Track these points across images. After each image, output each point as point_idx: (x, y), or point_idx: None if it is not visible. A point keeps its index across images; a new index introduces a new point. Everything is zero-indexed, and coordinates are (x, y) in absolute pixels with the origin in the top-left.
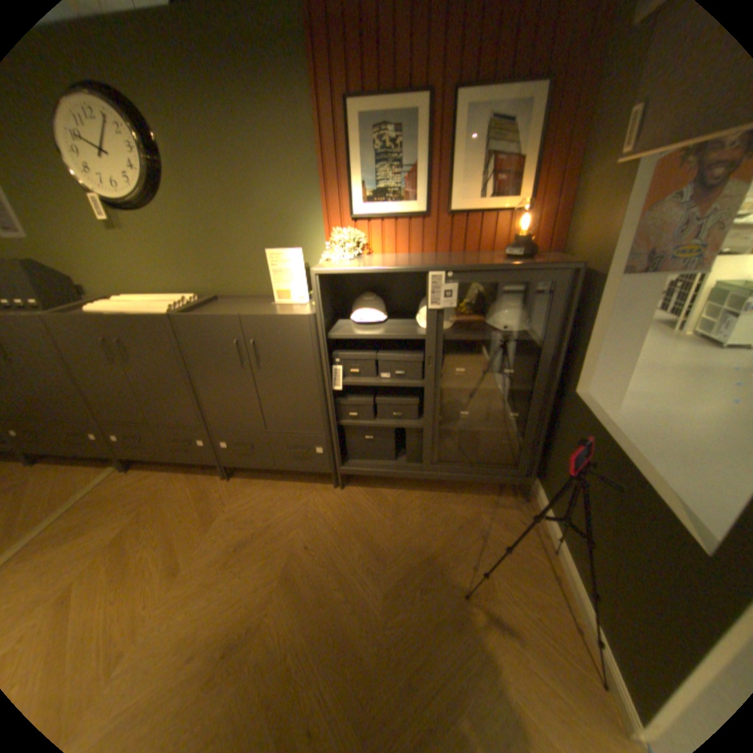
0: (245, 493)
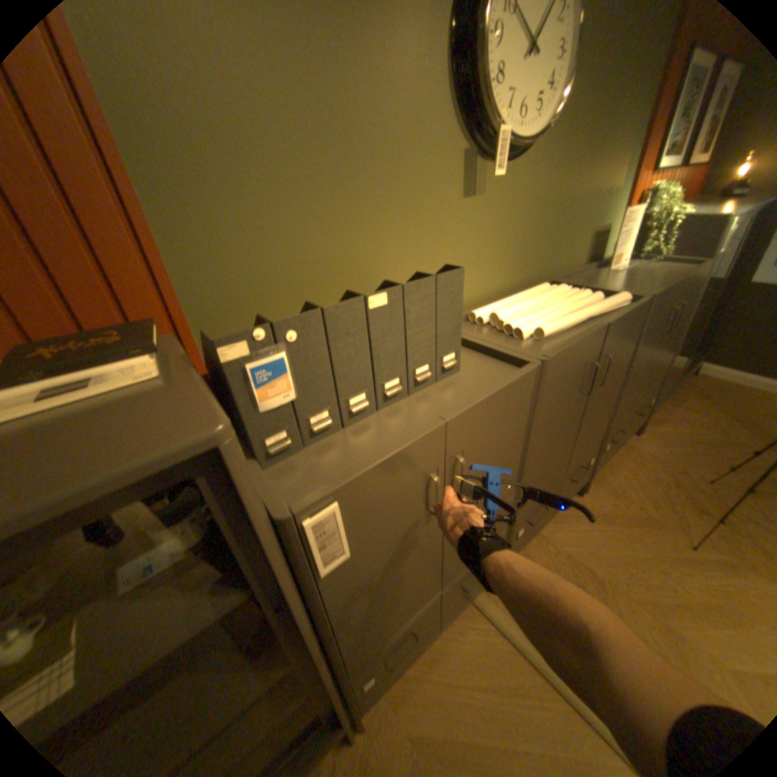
0: (616, 487)
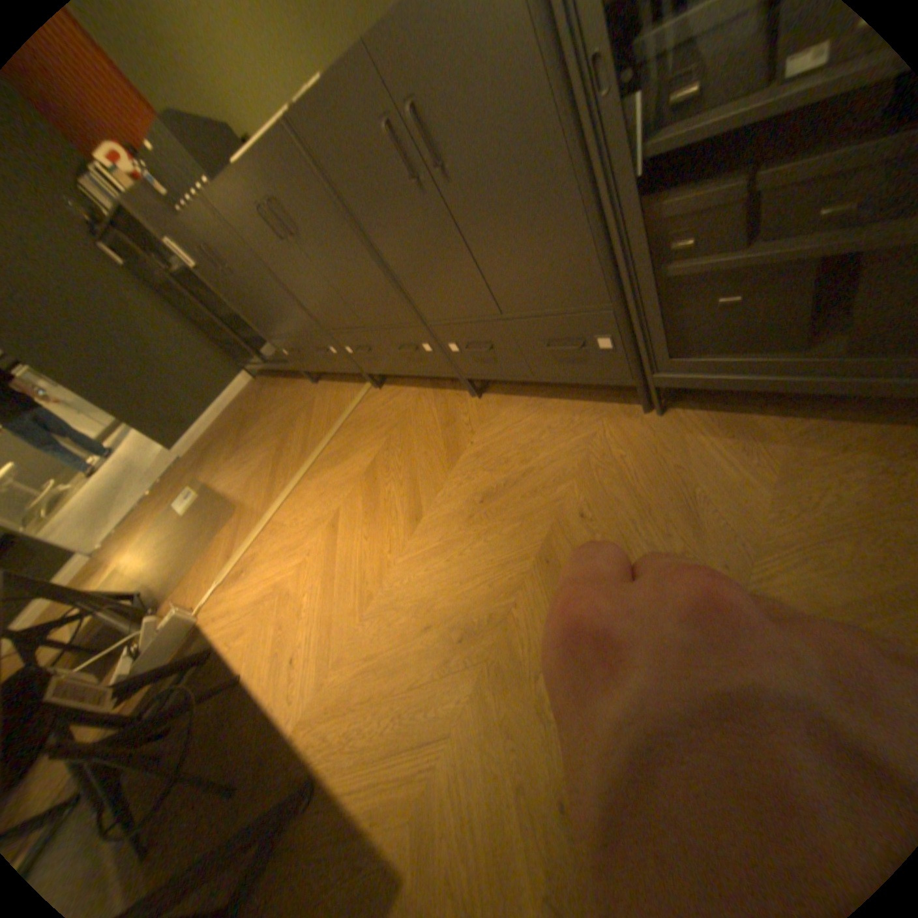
0: (502, 418)
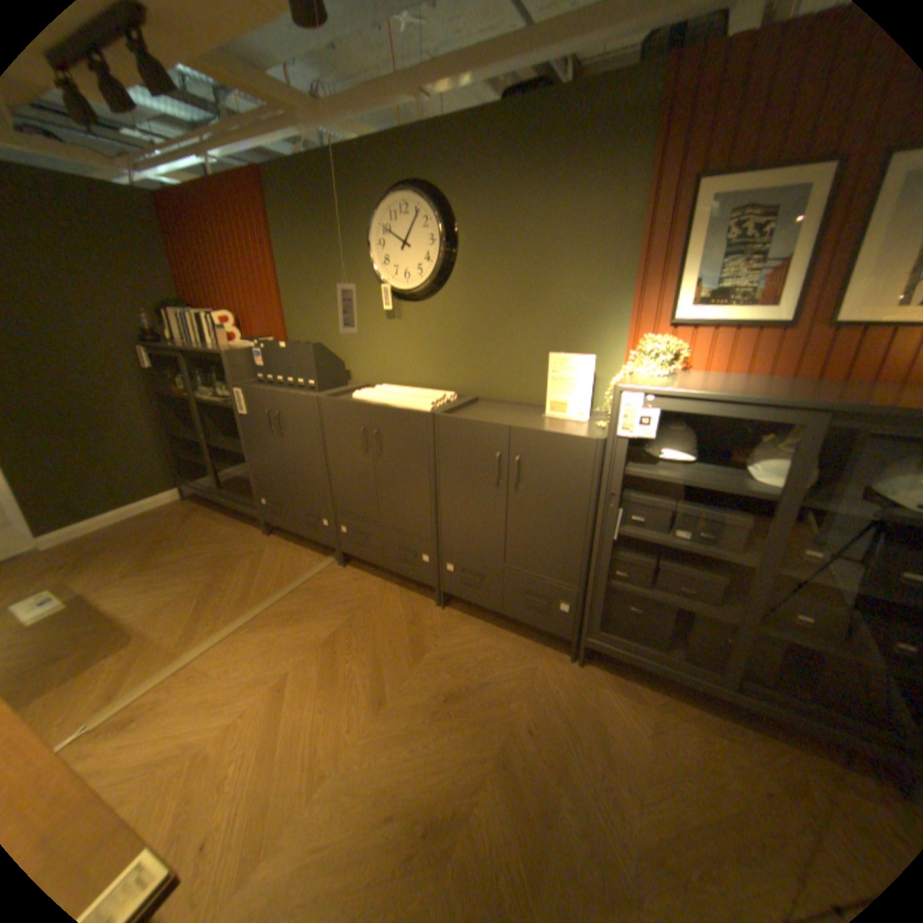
0: (461, 632)
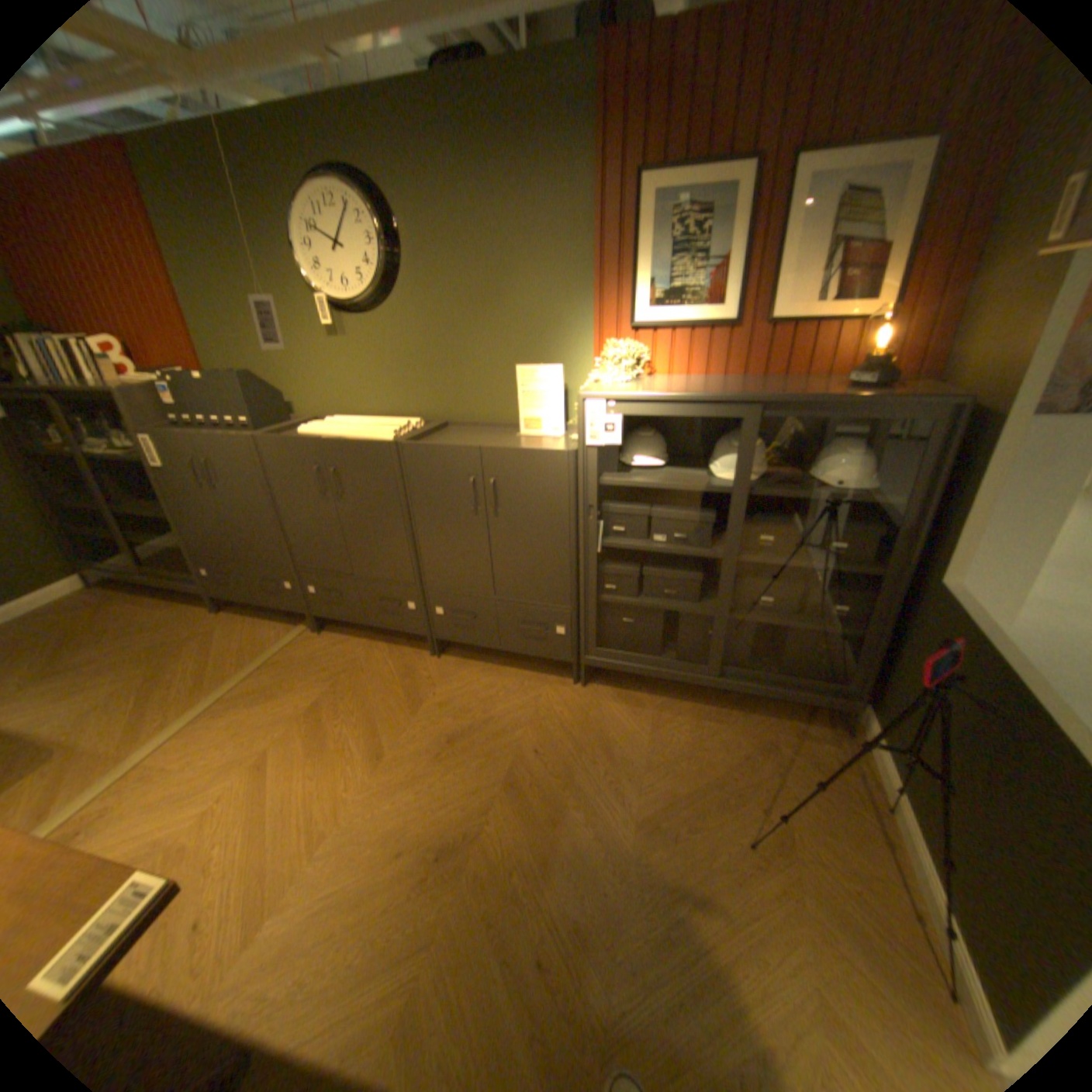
0: (460, 676)
